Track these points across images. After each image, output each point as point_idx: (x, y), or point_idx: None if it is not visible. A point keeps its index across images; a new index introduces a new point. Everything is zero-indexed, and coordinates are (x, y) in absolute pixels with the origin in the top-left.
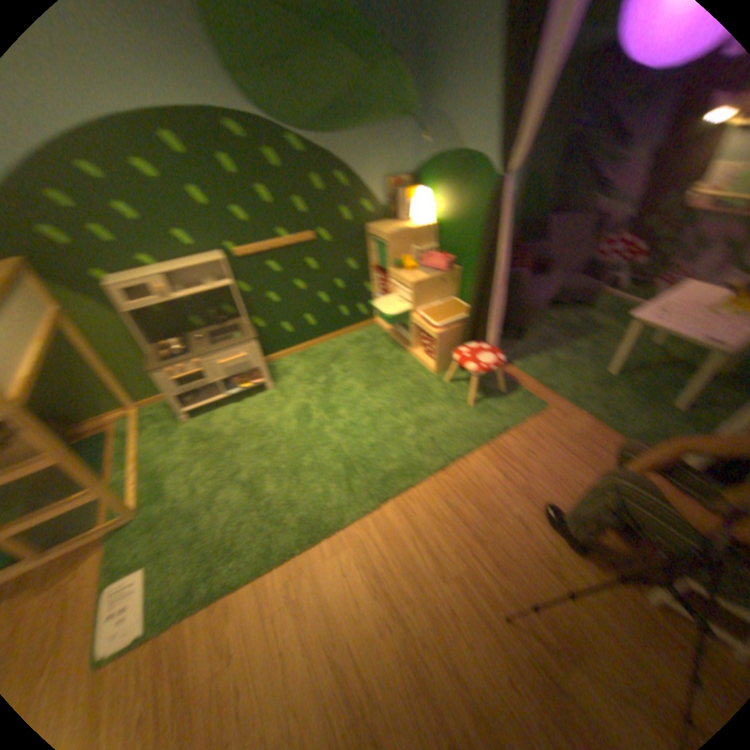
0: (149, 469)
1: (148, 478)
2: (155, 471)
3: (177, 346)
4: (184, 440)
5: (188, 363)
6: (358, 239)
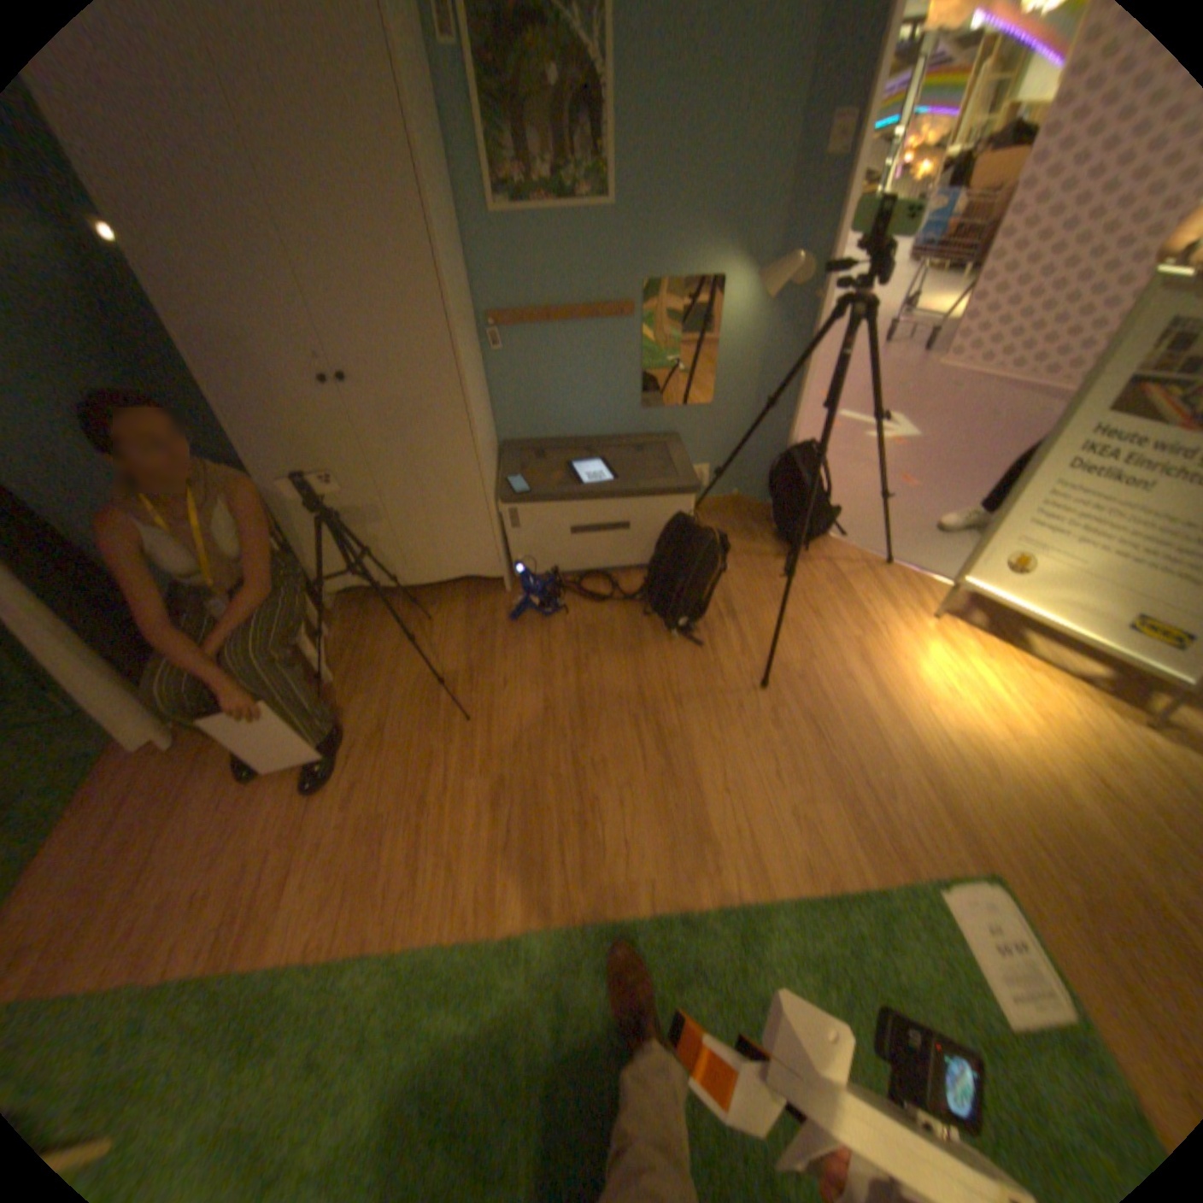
0: None
1: None
2: None
3: None
4: None
5: None
6: None
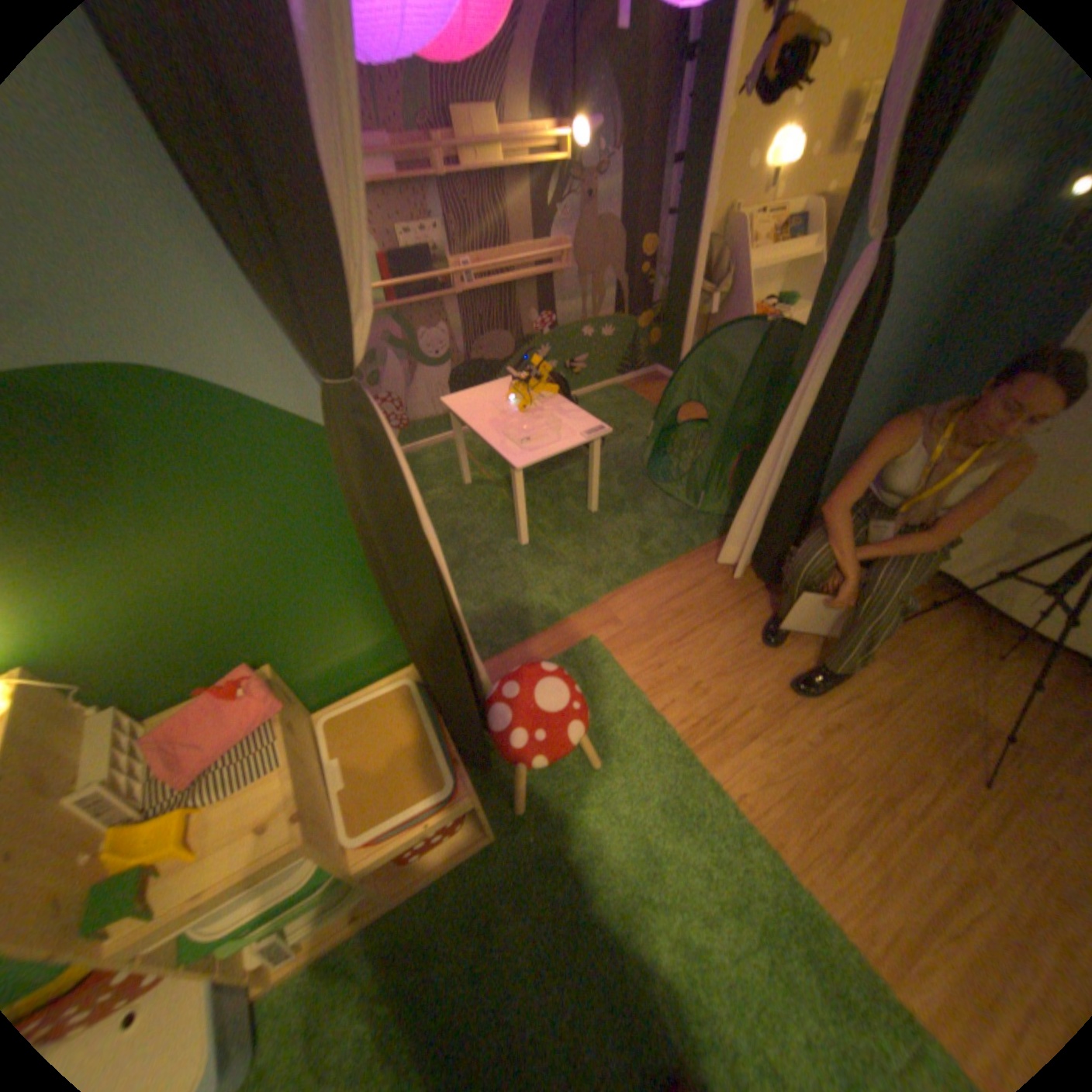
0: None
1: None
2: None
3: None
4: None
5: None
6: None
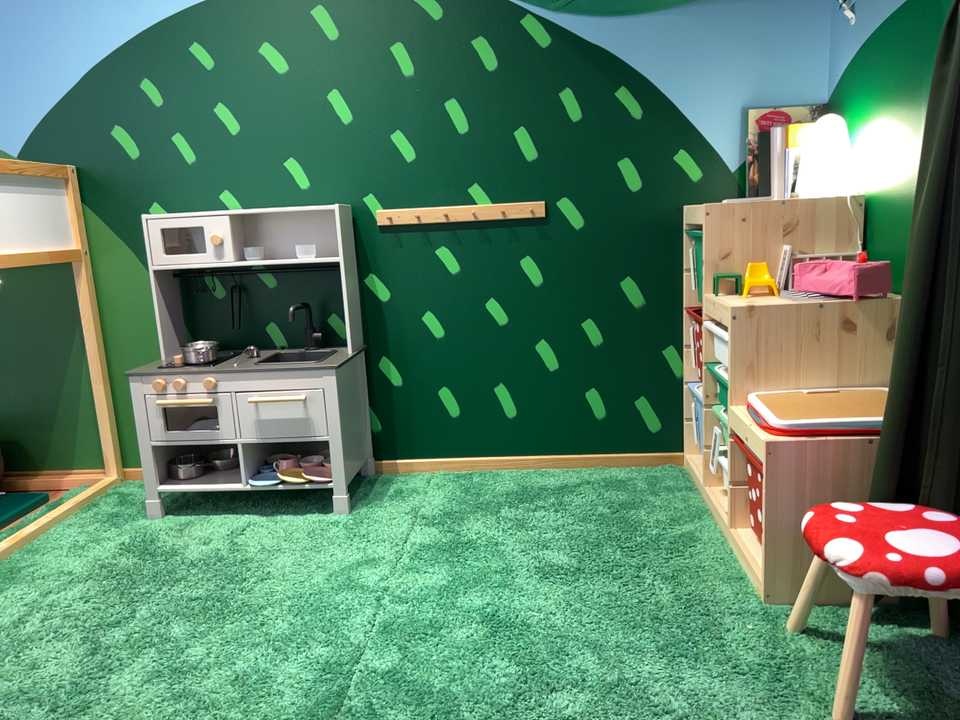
0: (25, 564)
1: (6, 576)
2: (27, 570)
3: (213, 356)
4: (124, 542)
5: (200, 380)
6: (663, 237)
